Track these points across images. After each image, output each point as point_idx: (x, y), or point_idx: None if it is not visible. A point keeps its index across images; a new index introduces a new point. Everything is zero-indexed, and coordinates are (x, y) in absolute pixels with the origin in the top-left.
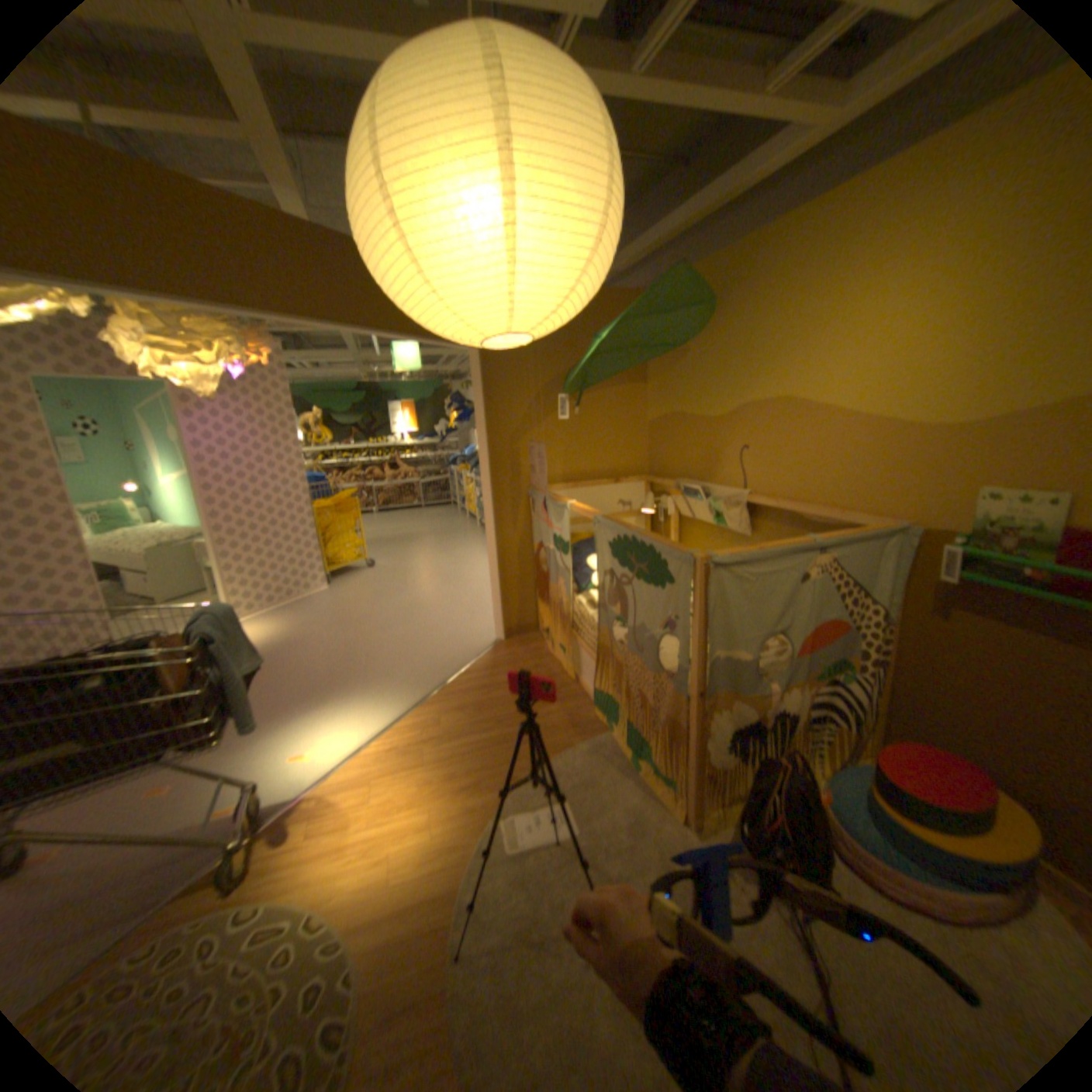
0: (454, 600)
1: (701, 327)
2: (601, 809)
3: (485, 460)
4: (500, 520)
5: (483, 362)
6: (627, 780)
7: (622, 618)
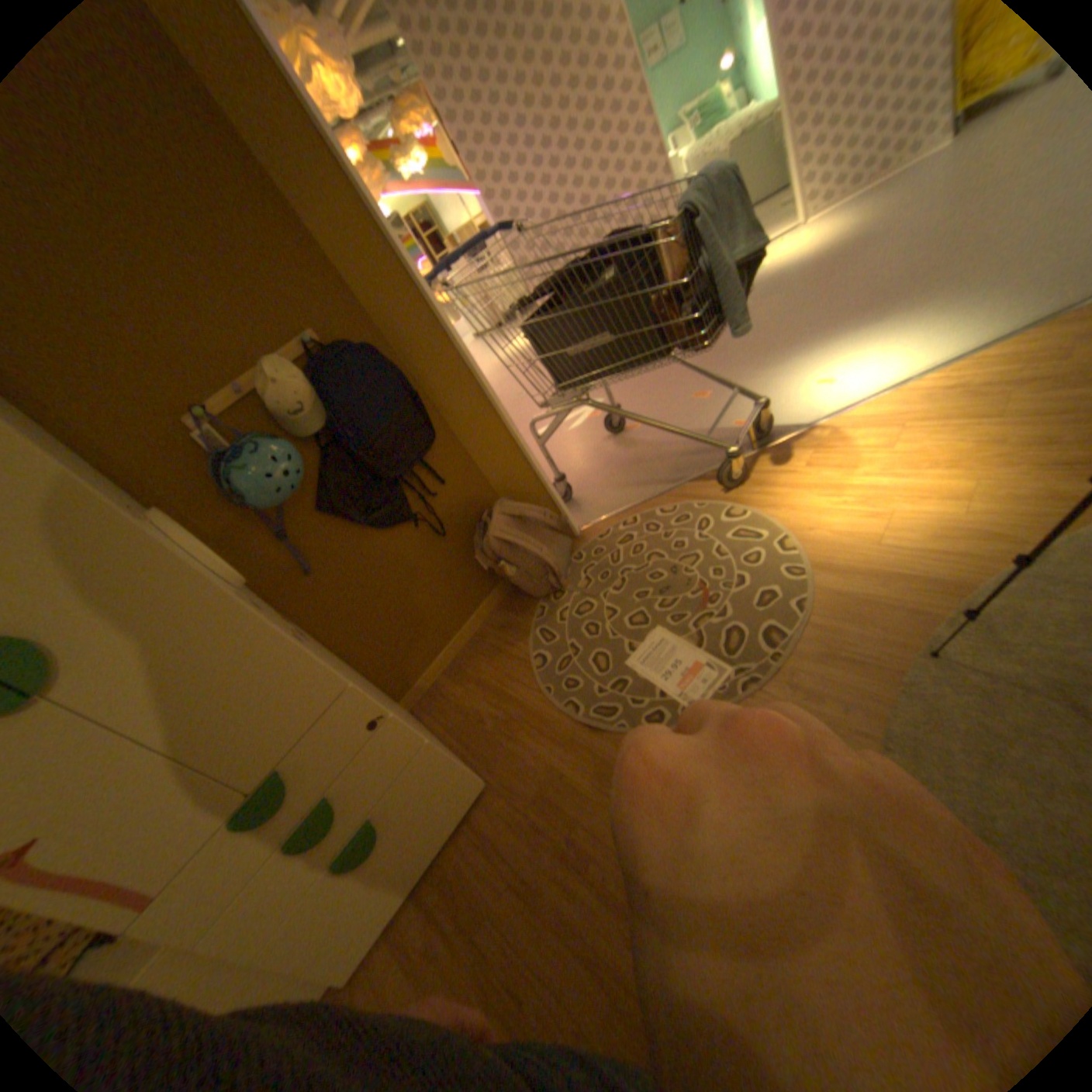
0: None
1: None
2: None
3: None
4: None
5: None
6: None
7: None
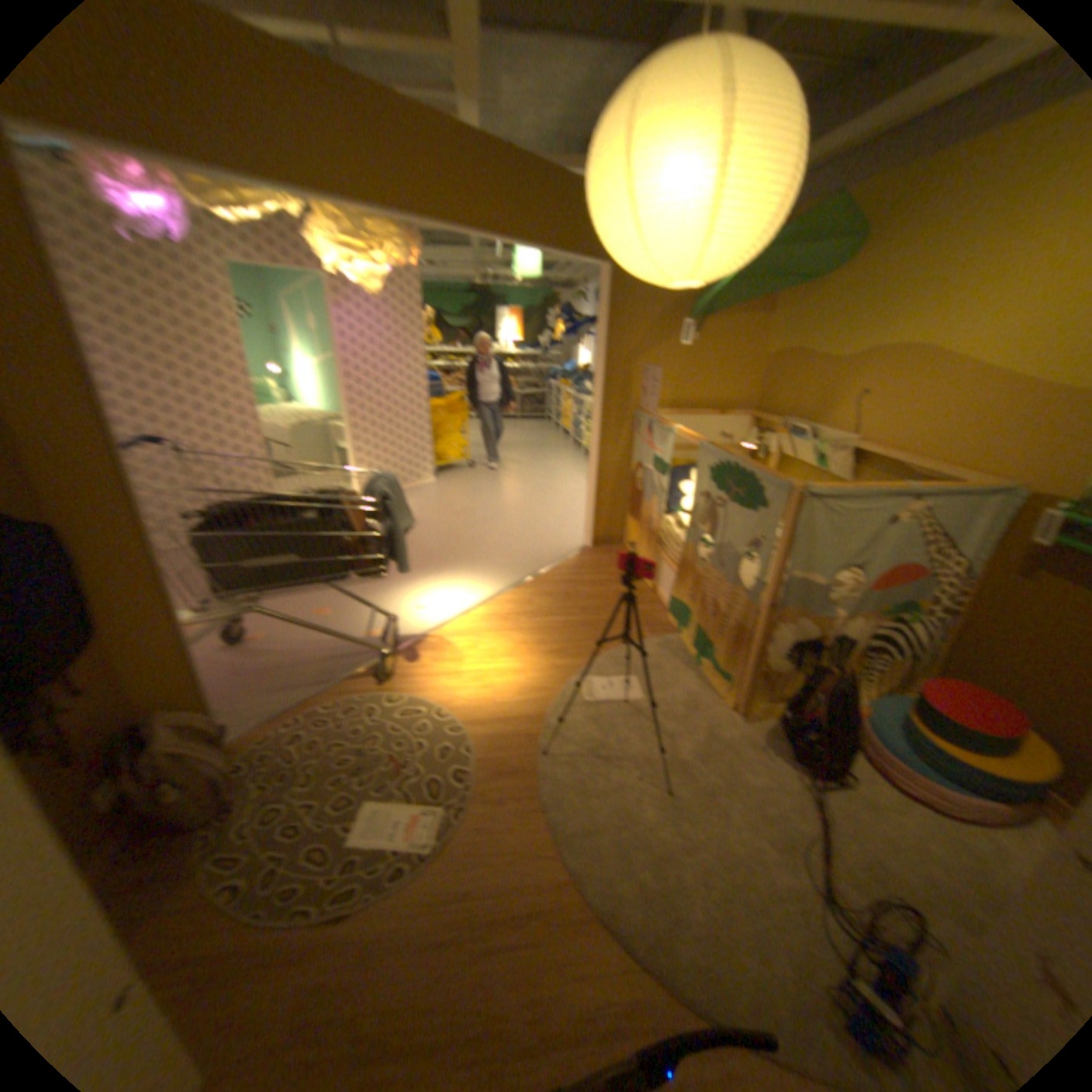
0: (547, 509)
1: (848, 260)
2: (665, 688)
3: (601, 379)
4: (605, 439)
5: (613, 280)
6: (689, 672)
7: (711, 538)
